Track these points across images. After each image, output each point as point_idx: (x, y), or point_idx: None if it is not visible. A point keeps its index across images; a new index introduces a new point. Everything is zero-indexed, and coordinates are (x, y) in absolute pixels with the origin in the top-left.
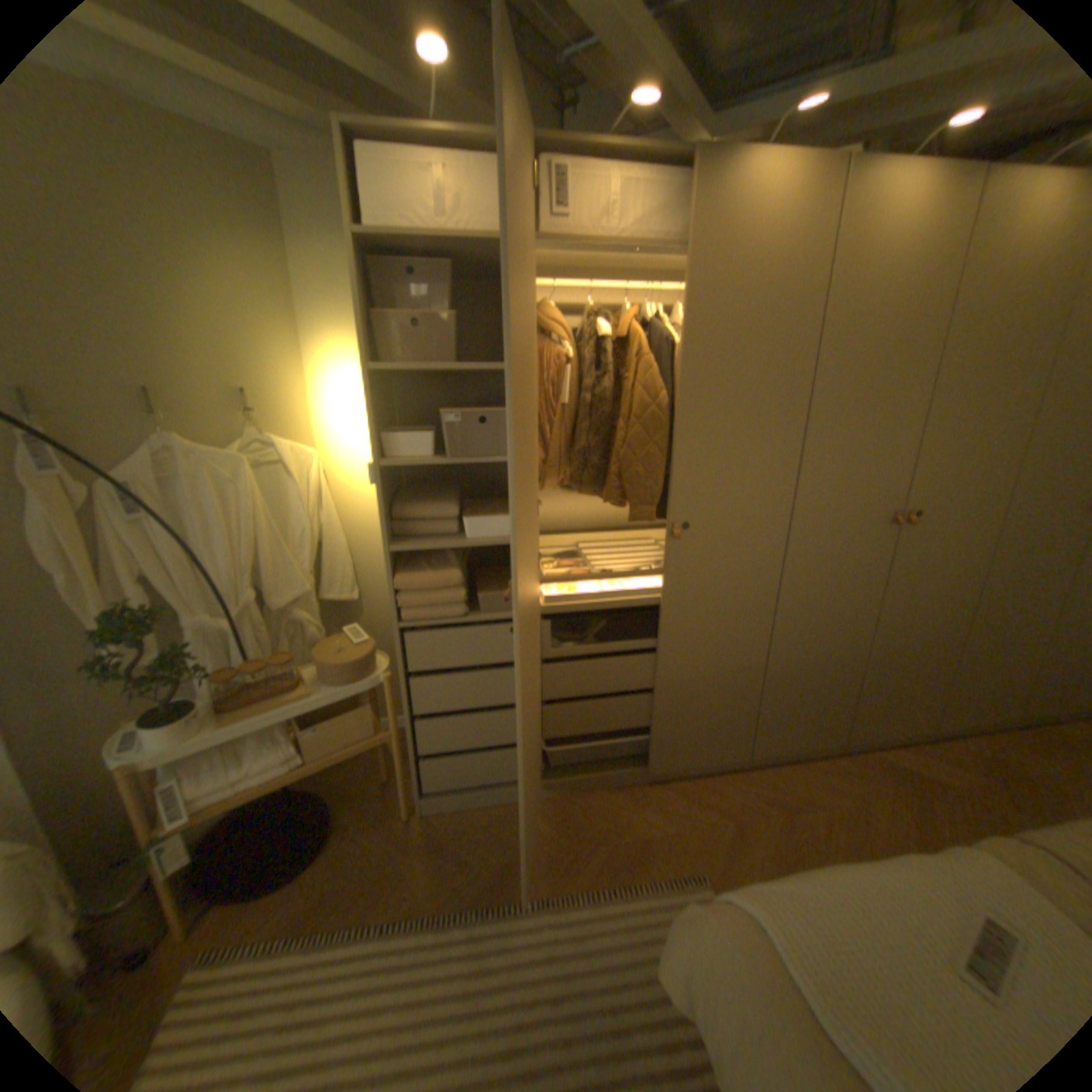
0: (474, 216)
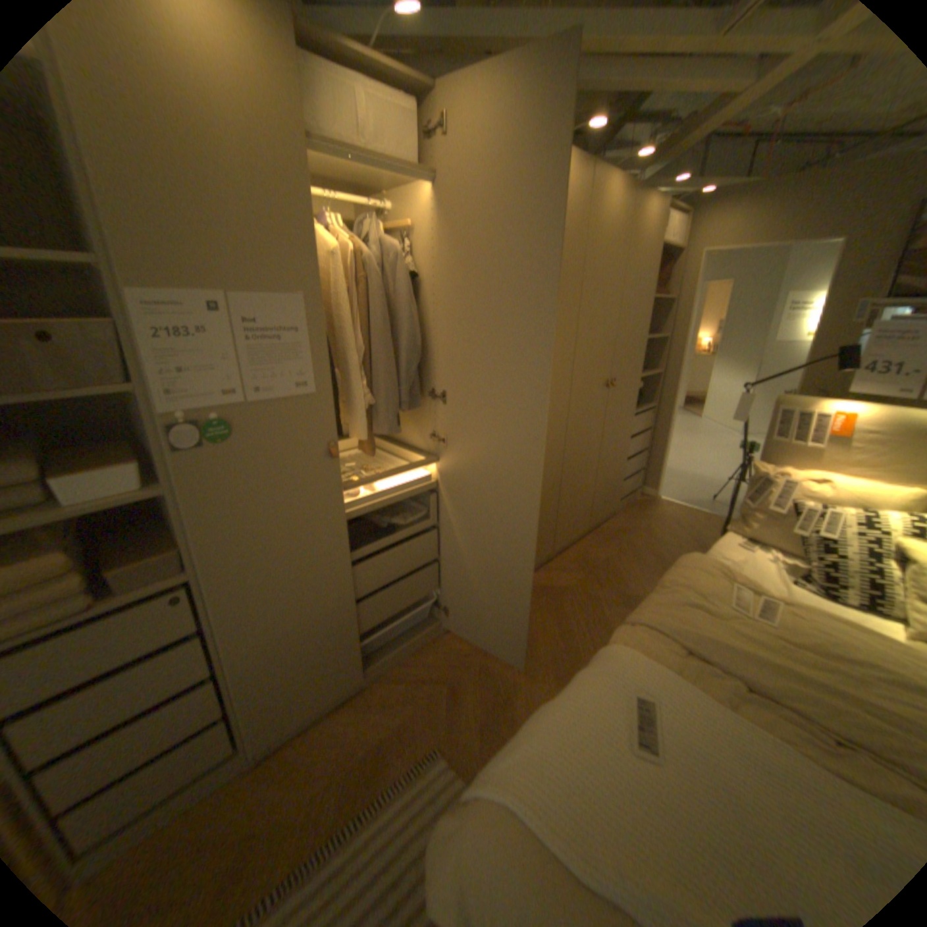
0: None
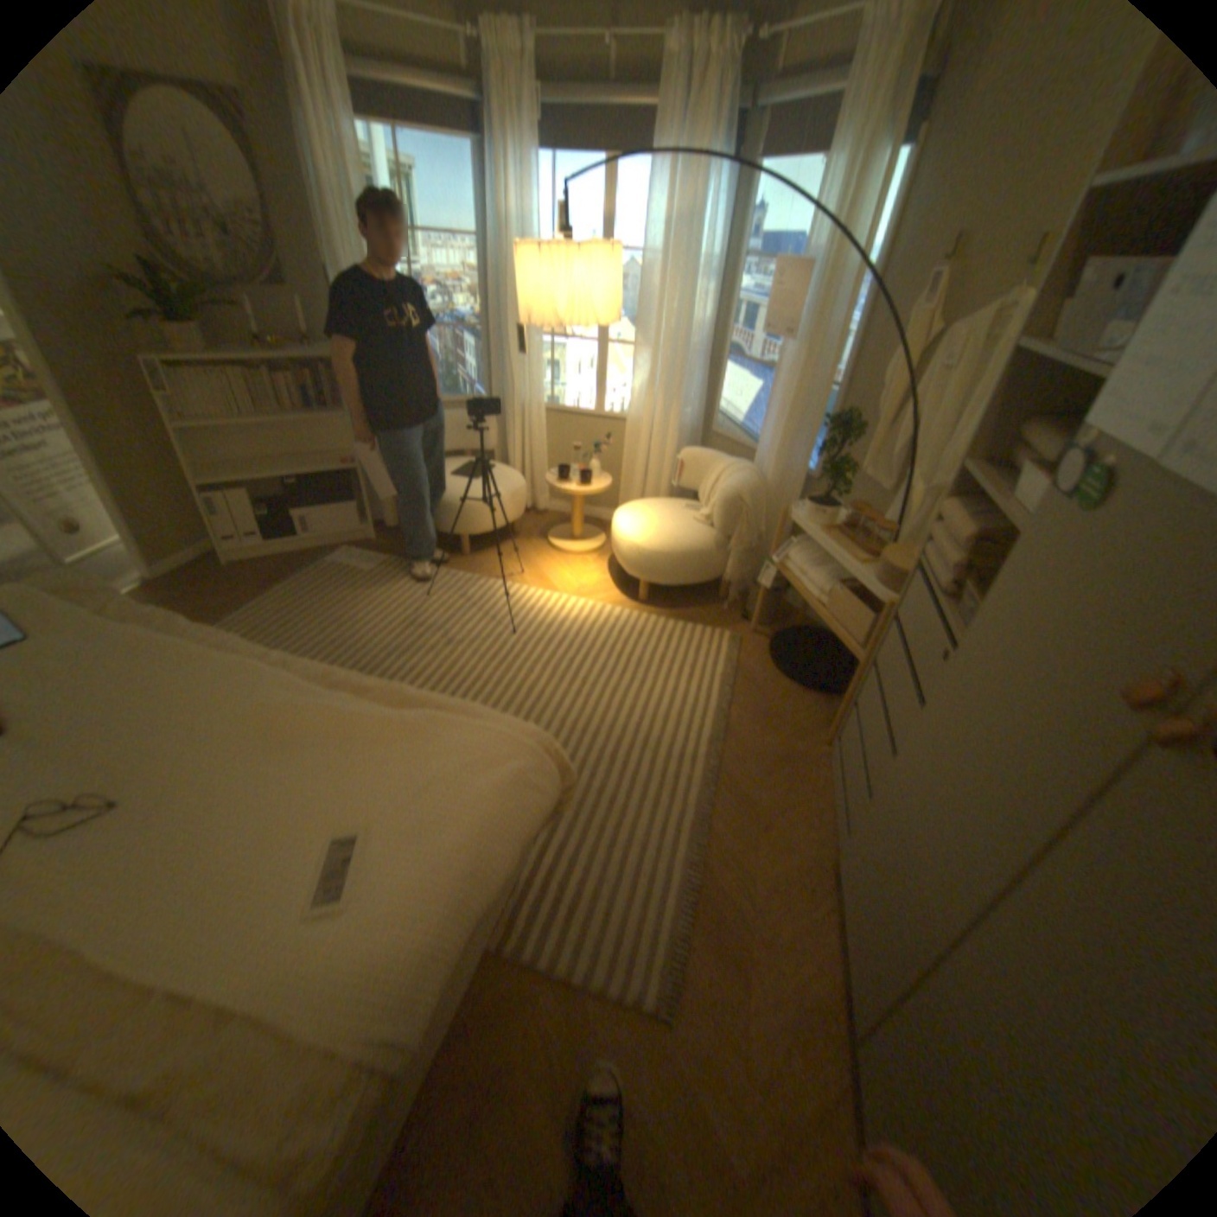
0: None
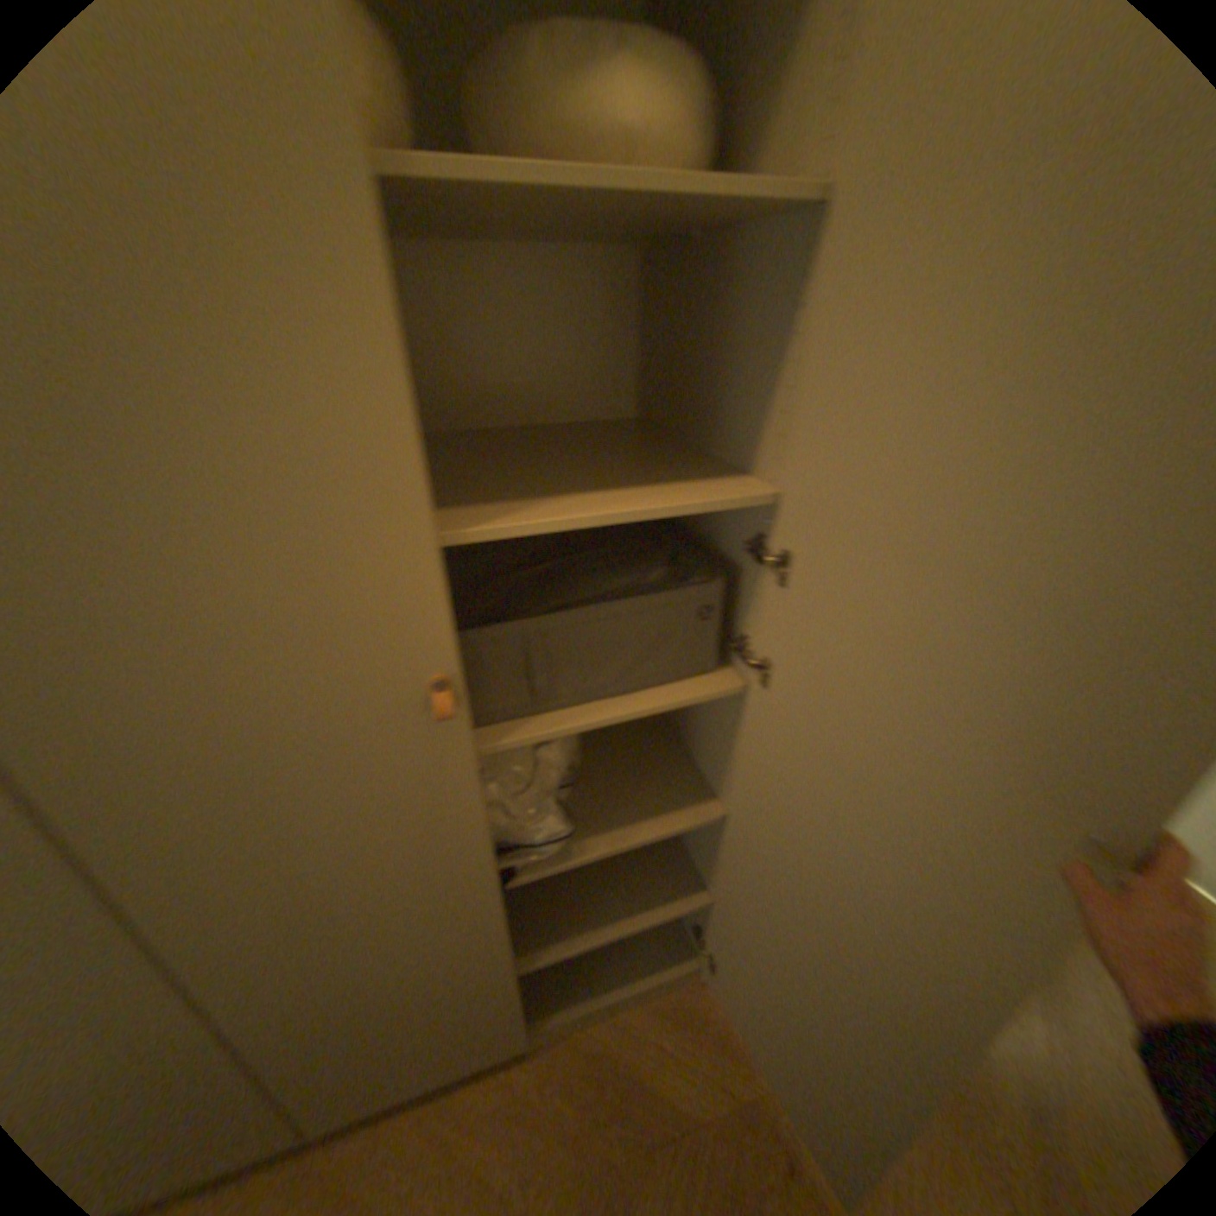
0: None
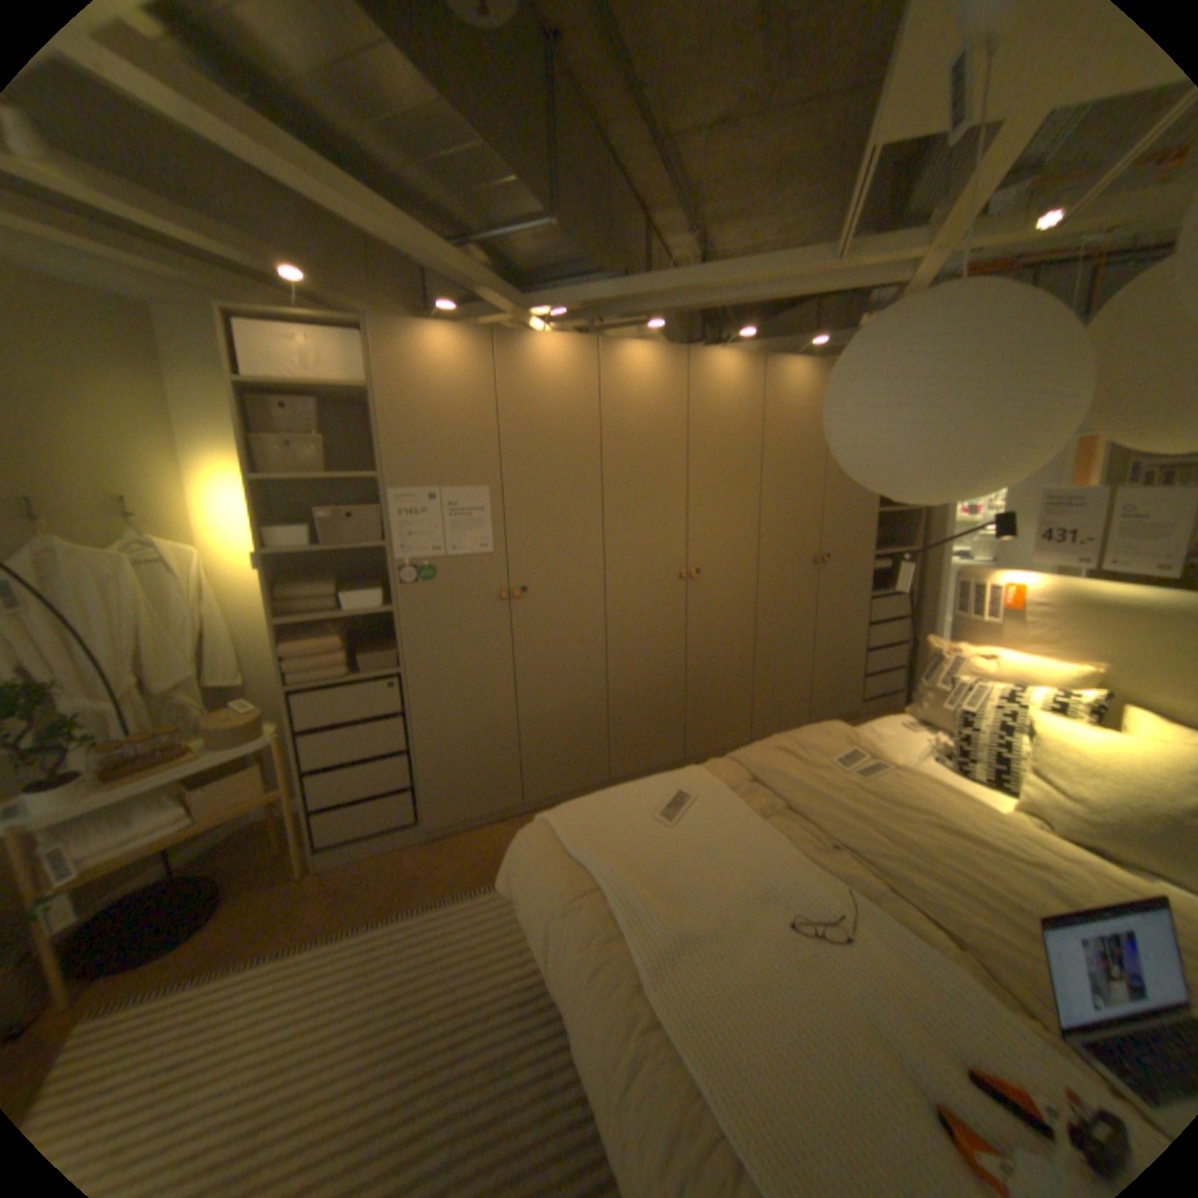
0: (332, 370)
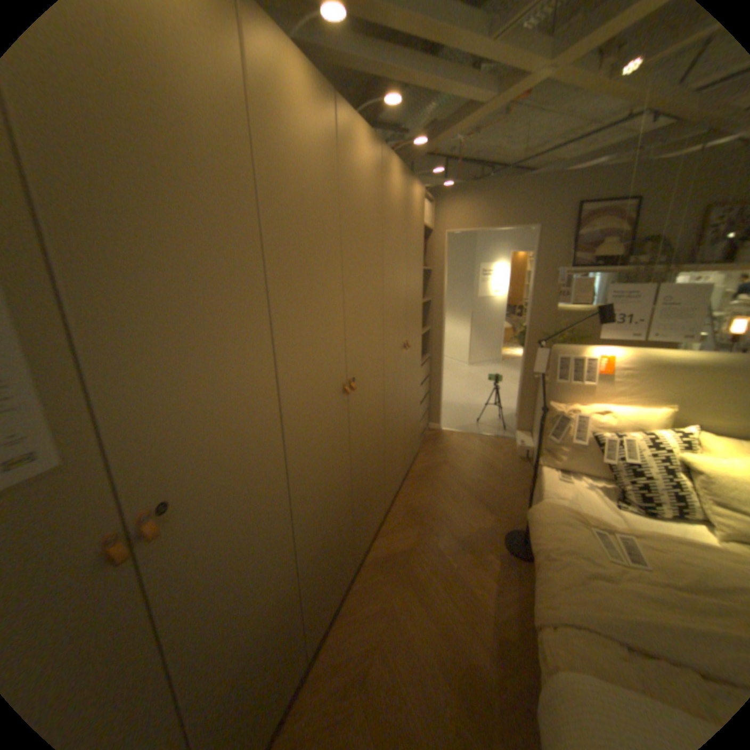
0: None
